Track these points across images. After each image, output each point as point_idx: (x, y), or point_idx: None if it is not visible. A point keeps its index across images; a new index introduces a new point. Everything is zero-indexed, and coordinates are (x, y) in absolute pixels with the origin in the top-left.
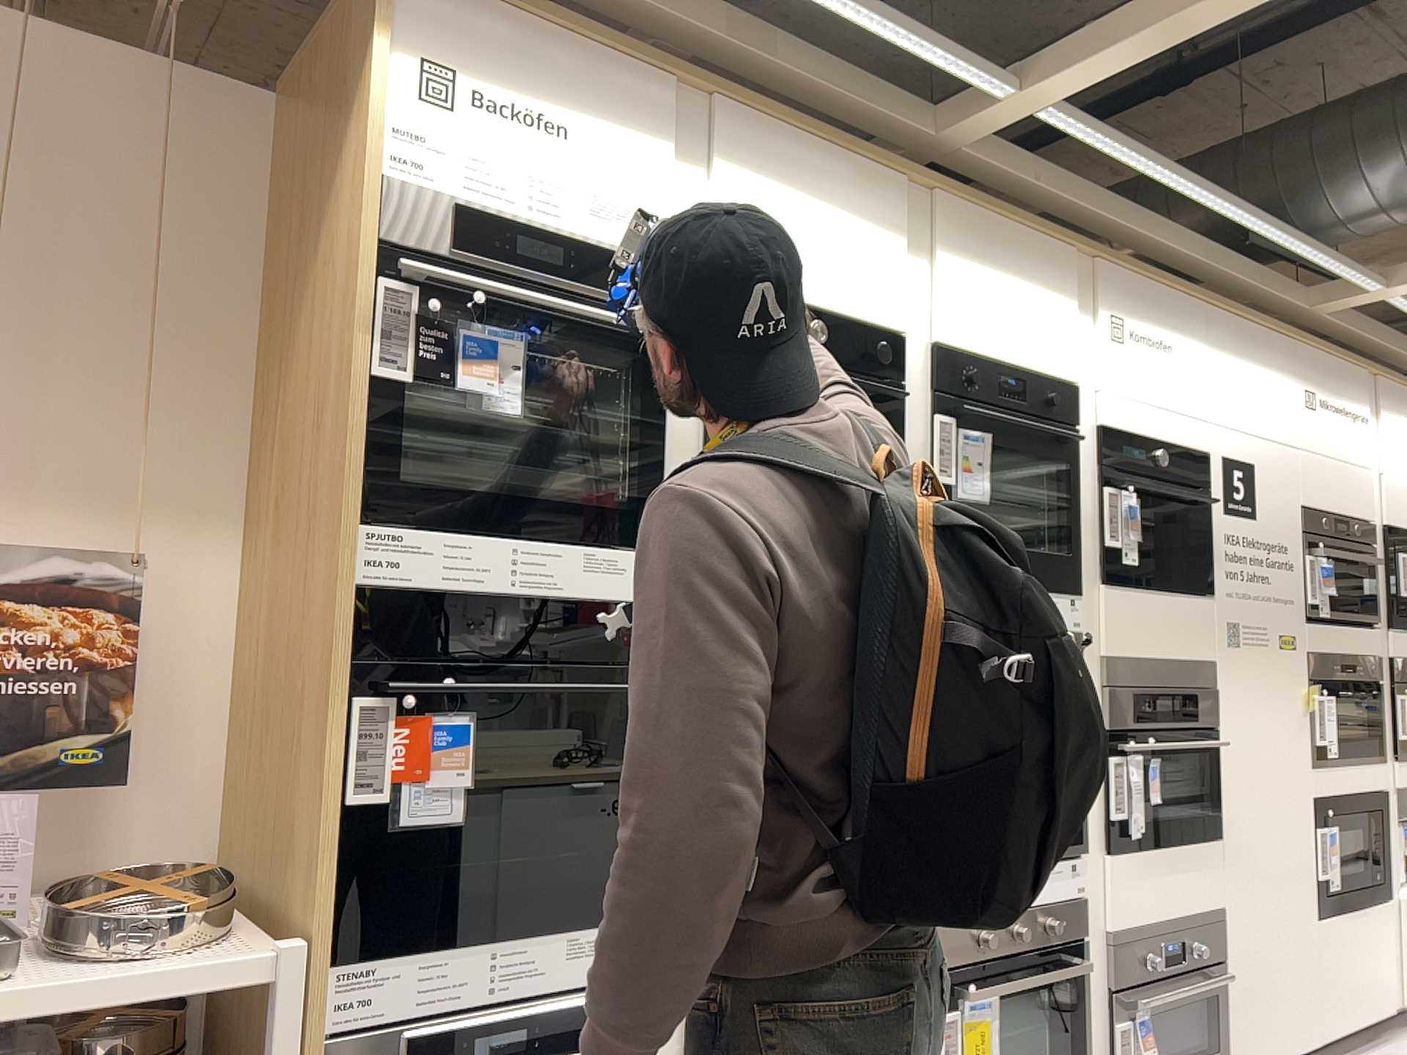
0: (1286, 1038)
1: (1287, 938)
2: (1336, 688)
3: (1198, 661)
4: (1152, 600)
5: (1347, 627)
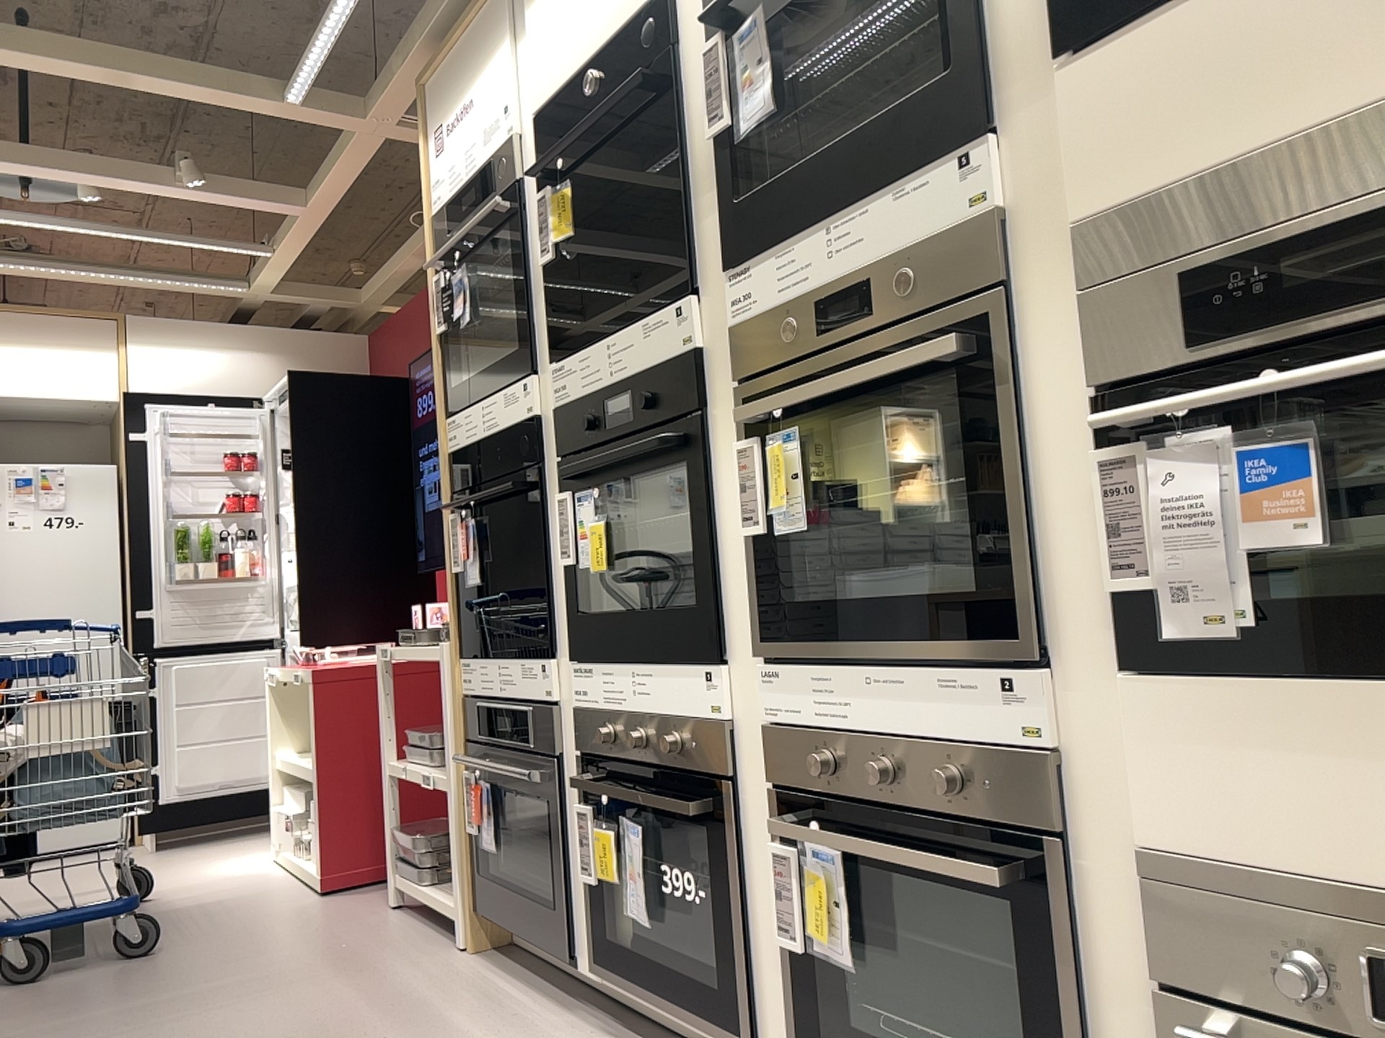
0: None
1: None
2: None
3: None
4: None
5: None
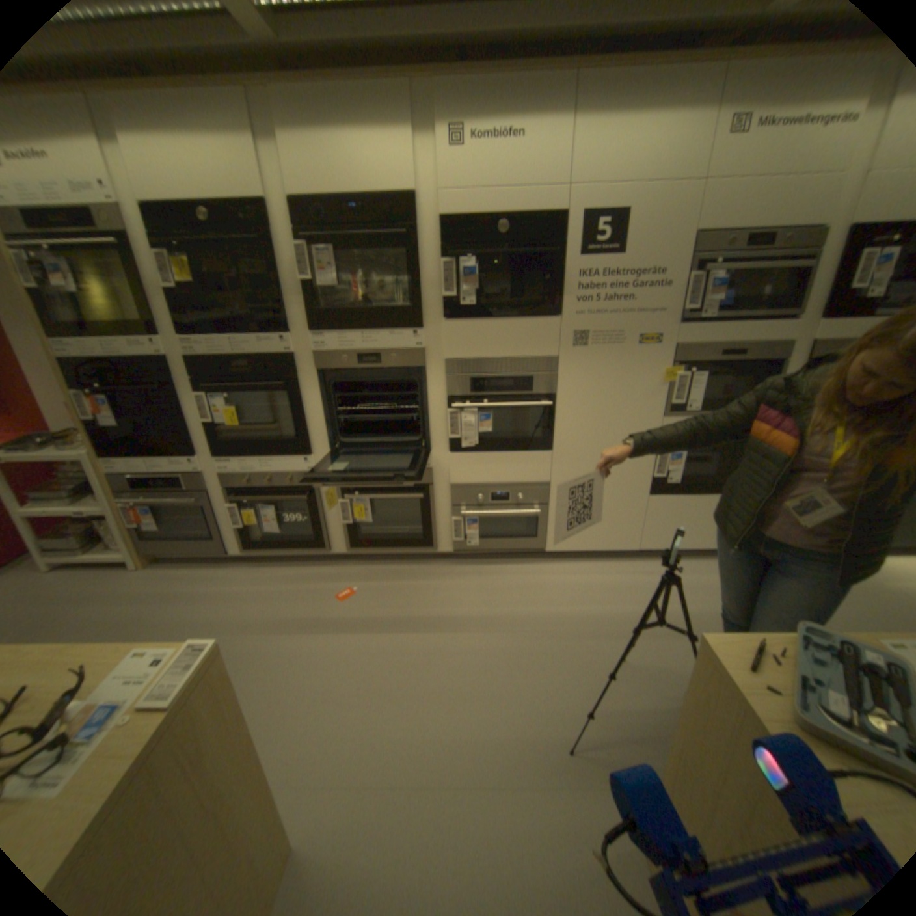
0: (601, 543)
1: (613, 502)
2: (716, 367)
3: (548, 357)
4: (491, 325)
5: (753, 322)
